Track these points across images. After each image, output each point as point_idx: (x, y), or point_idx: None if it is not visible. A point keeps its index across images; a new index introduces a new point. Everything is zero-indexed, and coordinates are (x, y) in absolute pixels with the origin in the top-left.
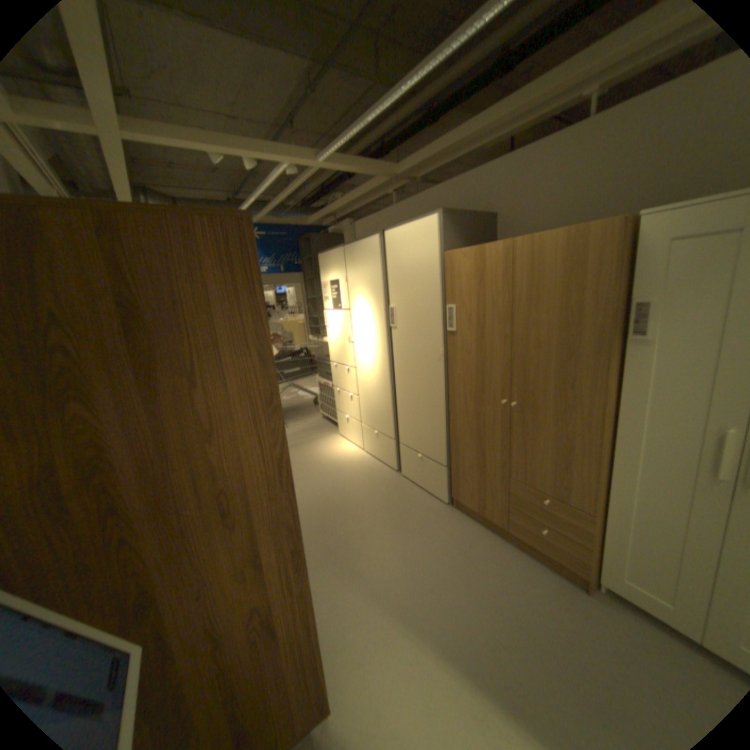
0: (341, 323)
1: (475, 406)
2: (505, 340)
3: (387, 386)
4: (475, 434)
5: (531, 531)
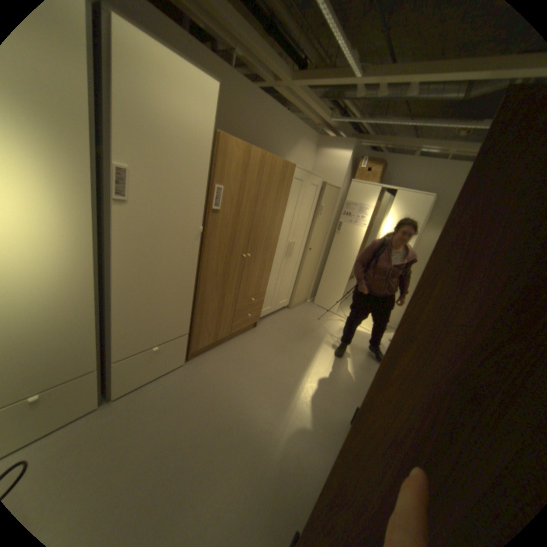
0: None
1: (223, 267)
2: (250, 217)
3: (83, 298)
4: (219, 288)
5: (241, 322)
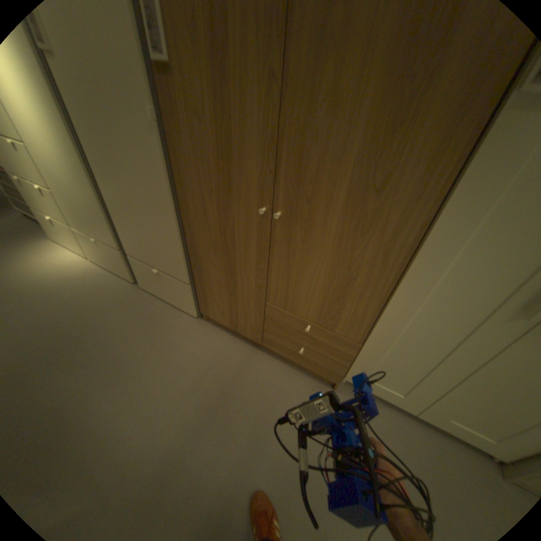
0: None
1: (218, 214)
2: (268, 88)
3: (84, 176)
4: (221, 251)
5: (286, 346)
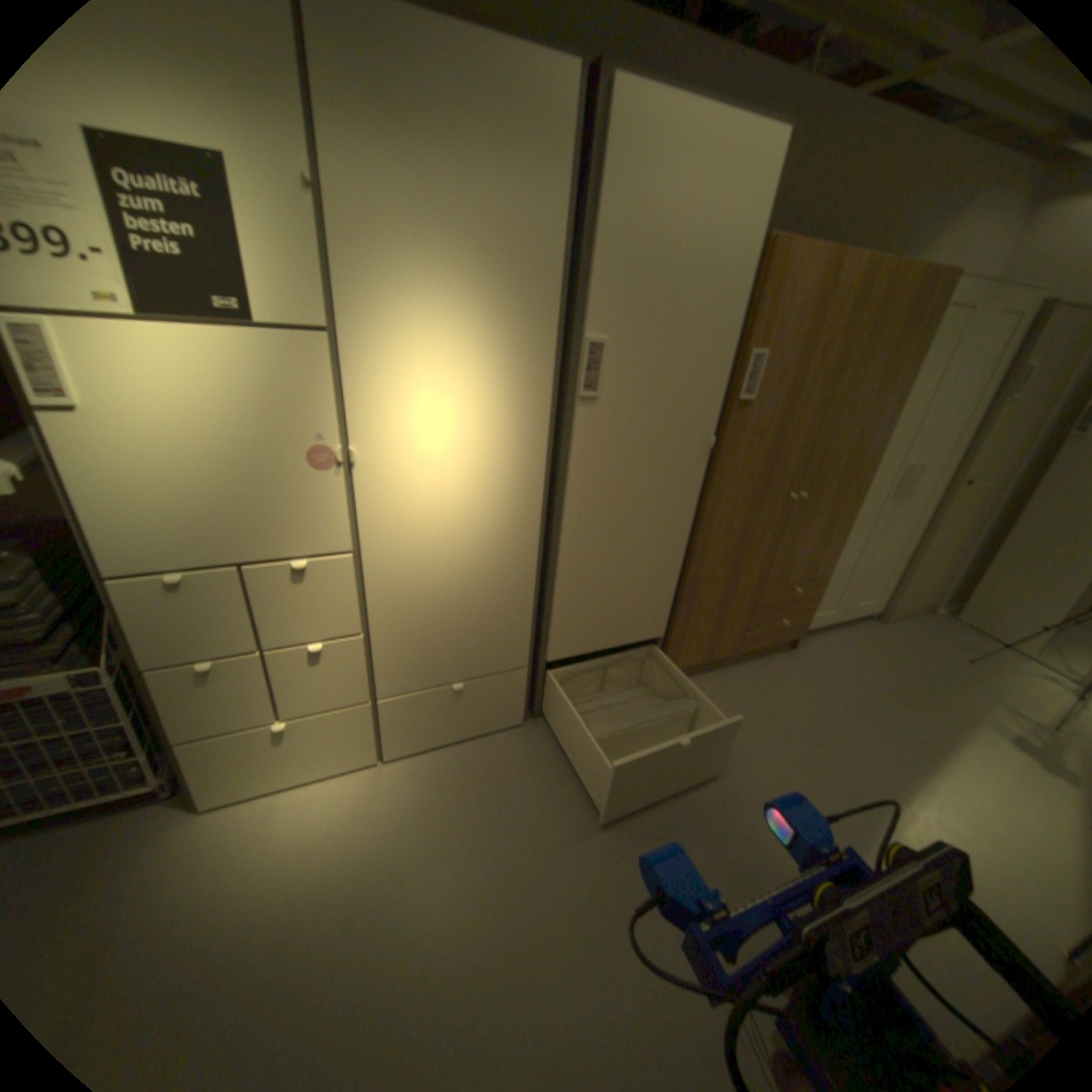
0: (232, 385)
1: (744, 519)
2: (819, 410)
3: (525, 556)
4: (731, 560)
5: (766, 634)
